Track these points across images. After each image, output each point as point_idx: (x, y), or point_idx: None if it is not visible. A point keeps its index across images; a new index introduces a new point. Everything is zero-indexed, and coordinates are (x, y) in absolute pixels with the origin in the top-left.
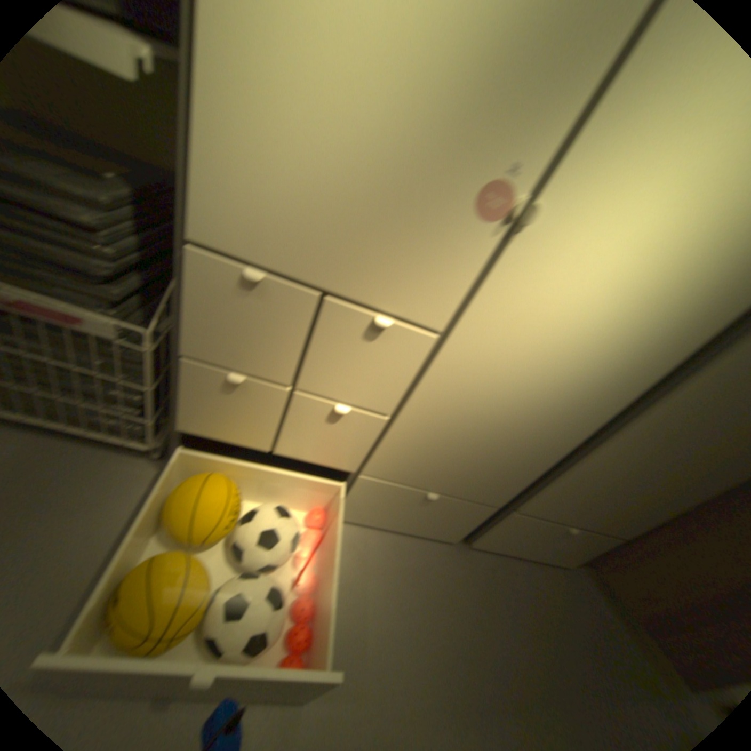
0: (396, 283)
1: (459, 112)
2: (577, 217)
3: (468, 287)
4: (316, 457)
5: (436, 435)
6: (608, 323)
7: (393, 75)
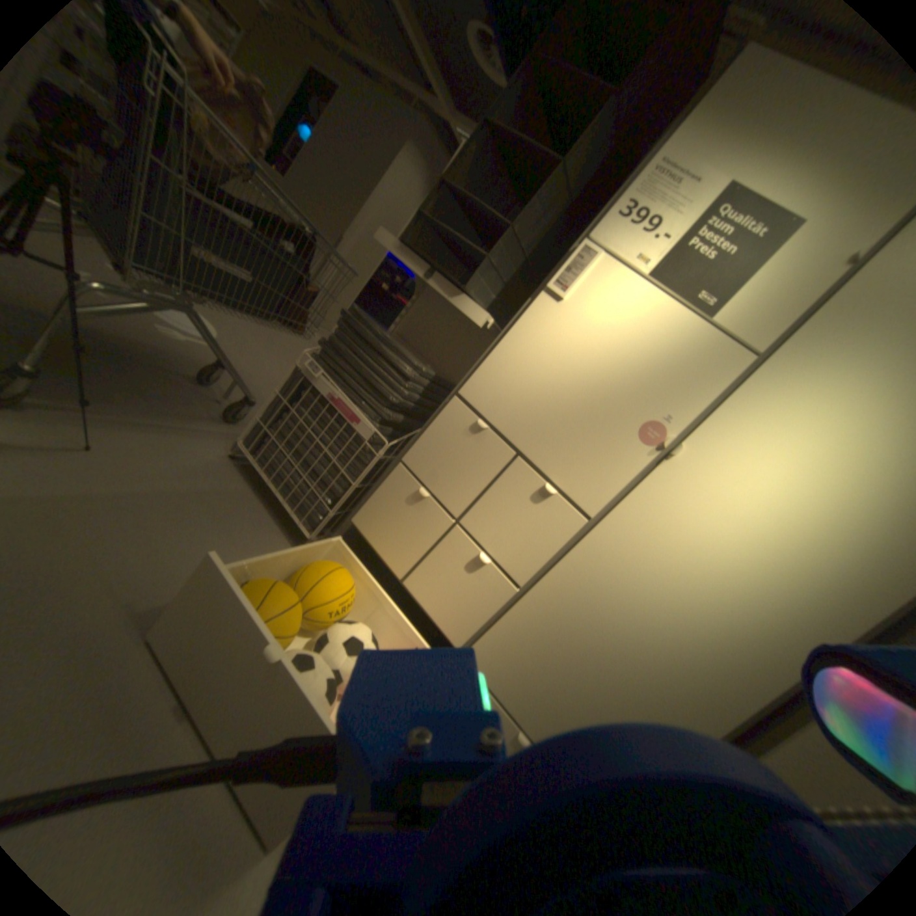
0: (566, 468)
1: (633, 383)
2: (708, 467)
3: (618, 491)
4: (429, 611)
5: (552, 641)
6: (741, 573)
7: (601, 358)
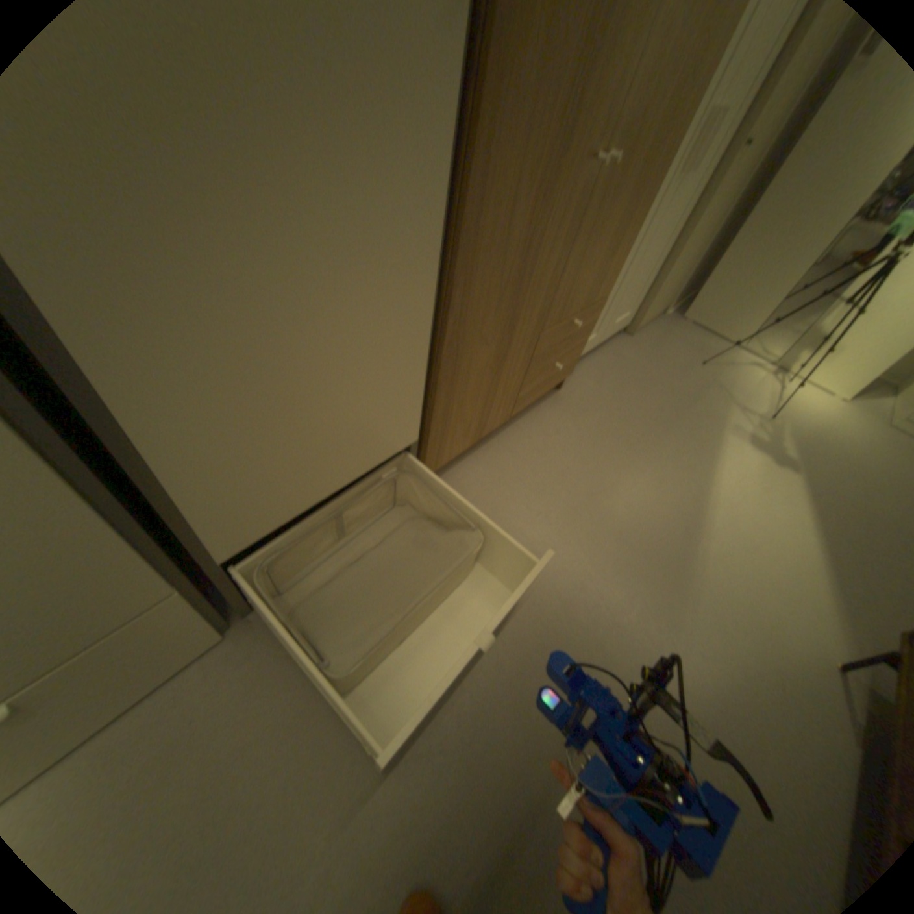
0: None
1: None
2: None
3: None
4: None
5: None
6: None
7: None
